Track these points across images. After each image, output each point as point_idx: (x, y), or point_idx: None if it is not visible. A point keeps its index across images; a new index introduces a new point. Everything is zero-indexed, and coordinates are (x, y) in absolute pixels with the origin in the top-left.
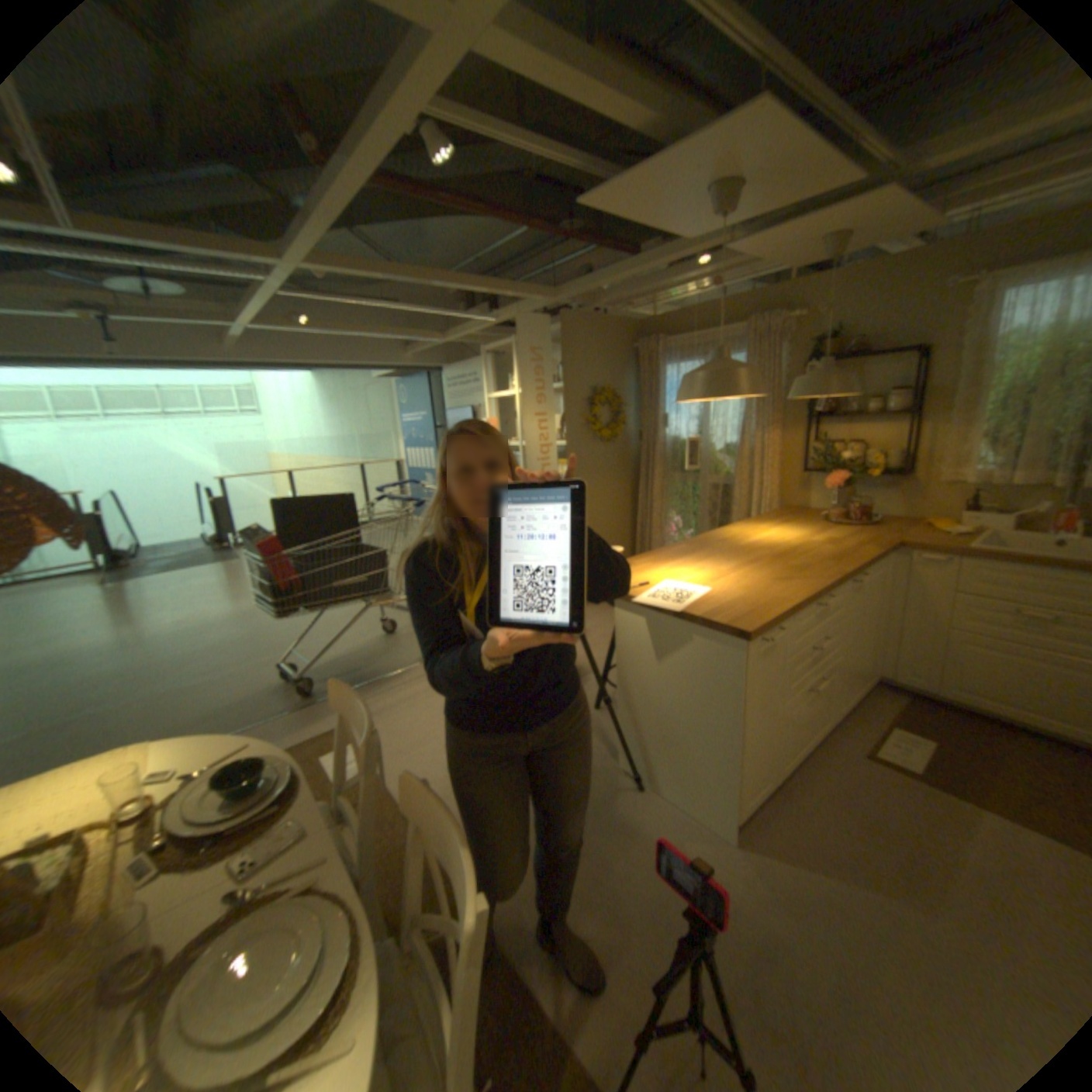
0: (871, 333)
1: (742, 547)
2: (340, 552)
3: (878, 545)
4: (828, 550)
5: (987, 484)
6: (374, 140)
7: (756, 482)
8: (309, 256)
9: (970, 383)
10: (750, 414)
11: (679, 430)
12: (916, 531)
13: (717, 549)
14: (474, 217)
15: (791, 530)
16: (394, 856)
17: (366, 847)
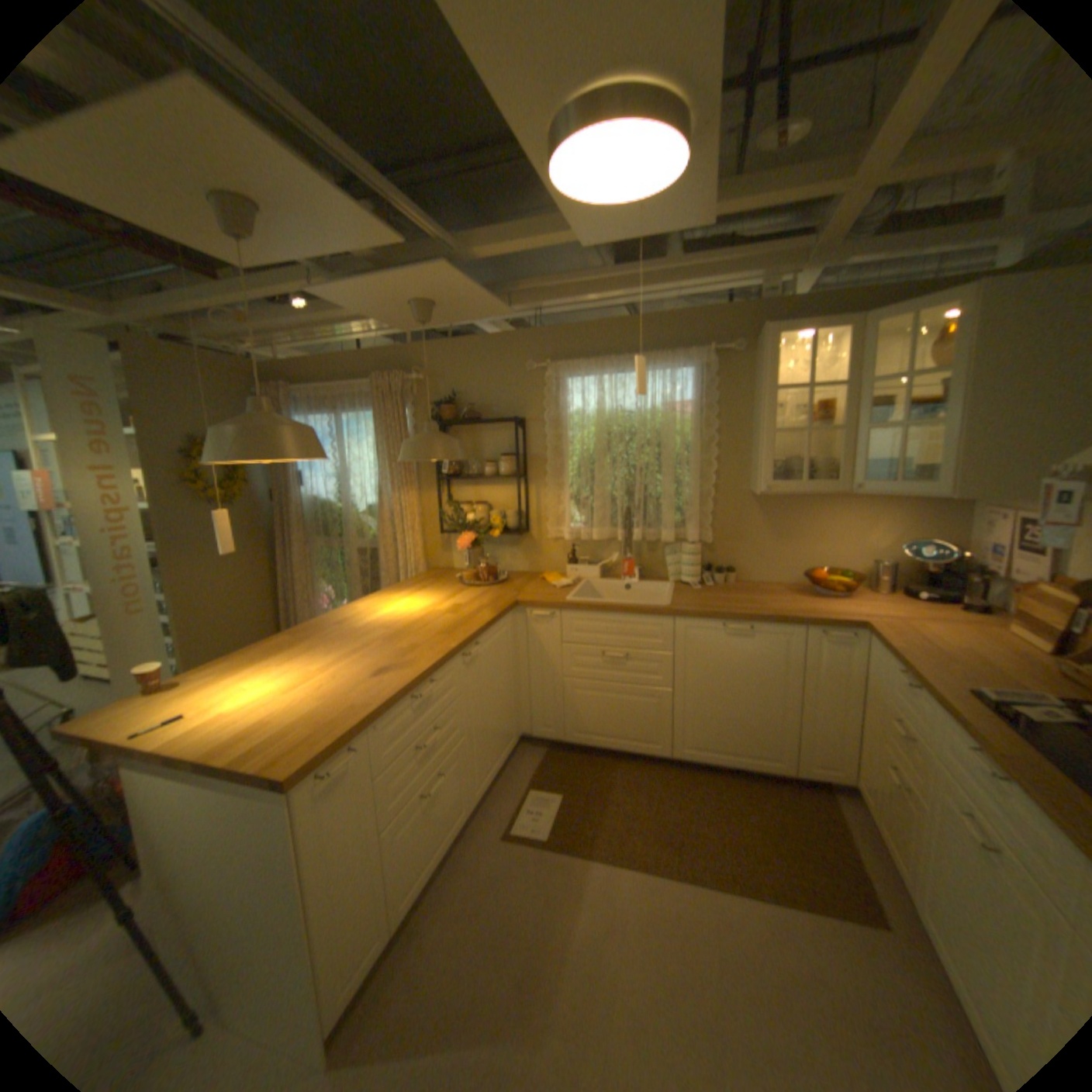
0: (480, 404)
1: (357, 629)
2: None
3: (494, 608)
4: (446, 621)
5: (578, 540)
6: None
7: (399, 546)
8: None
9: (555, 454)
10: (385, 475)
11: (318, 490)
12: (531, 588)
13: (325, 637)
14: None
15: (423, 598)
16: None
17: None
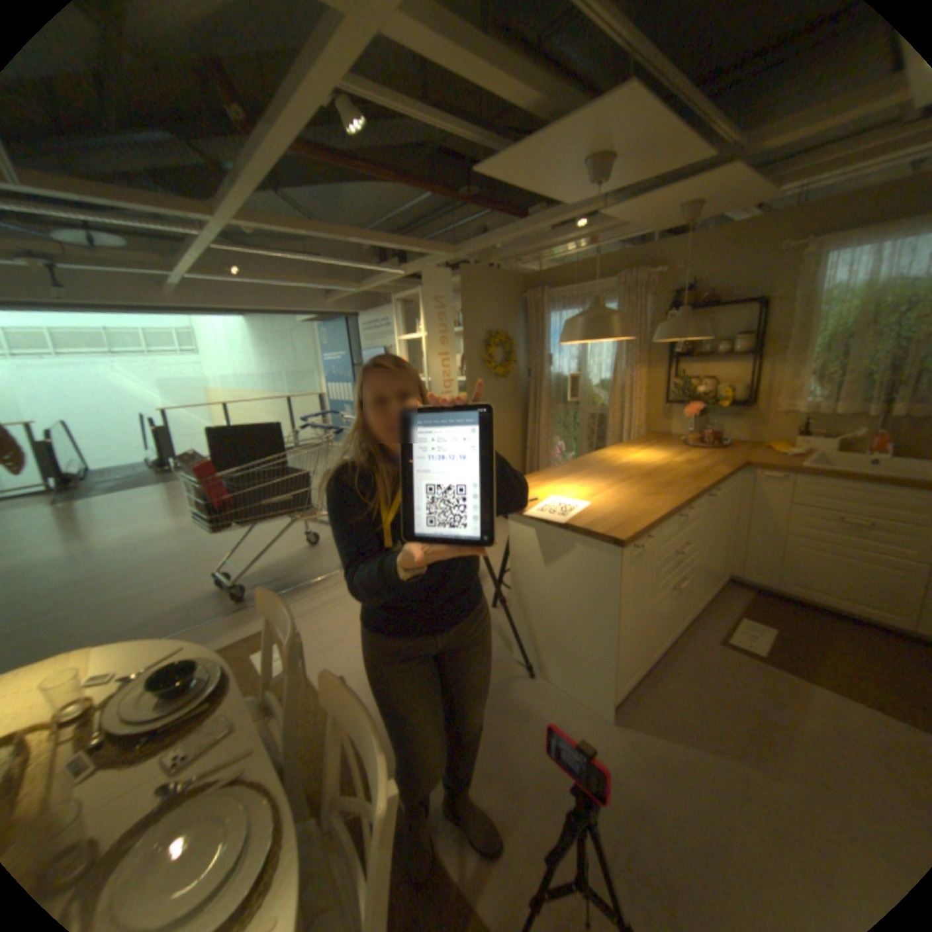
0: (720, 287)
1: (615, 467)
2: (268, 474)
3: (728, 465)
4: (687, 469)
5: (815, 413)
6: (294, 111)
7: (626, 412)
8: (238, 214)
9: (801, 329)
10: (621, 355)
11: (562, 368)
12: (758, 453)
13: (595, 469)
14: (384, 183)
15: (656, 452)
16: (316, 742)
17: (290, 737)
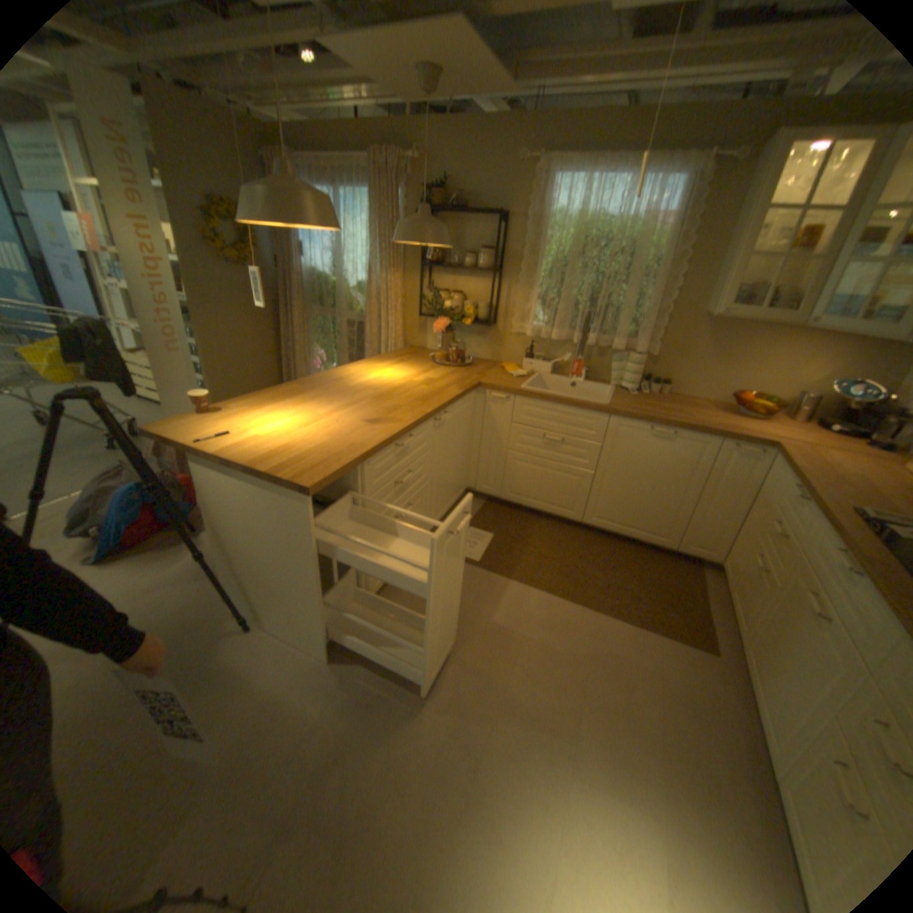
0: (468, 192)
1: (350, 388)
2: None
3: (460, 387)
4: (421, 392)
5: (538, 338)
6: None
7: (382, 323)
8: None
9: (531, 253)
10: (375, 255)
11: (315, 262)
12: (491, 374)
13: (326, 390)
14: None
15: (402, 370)
16: None
17: None
